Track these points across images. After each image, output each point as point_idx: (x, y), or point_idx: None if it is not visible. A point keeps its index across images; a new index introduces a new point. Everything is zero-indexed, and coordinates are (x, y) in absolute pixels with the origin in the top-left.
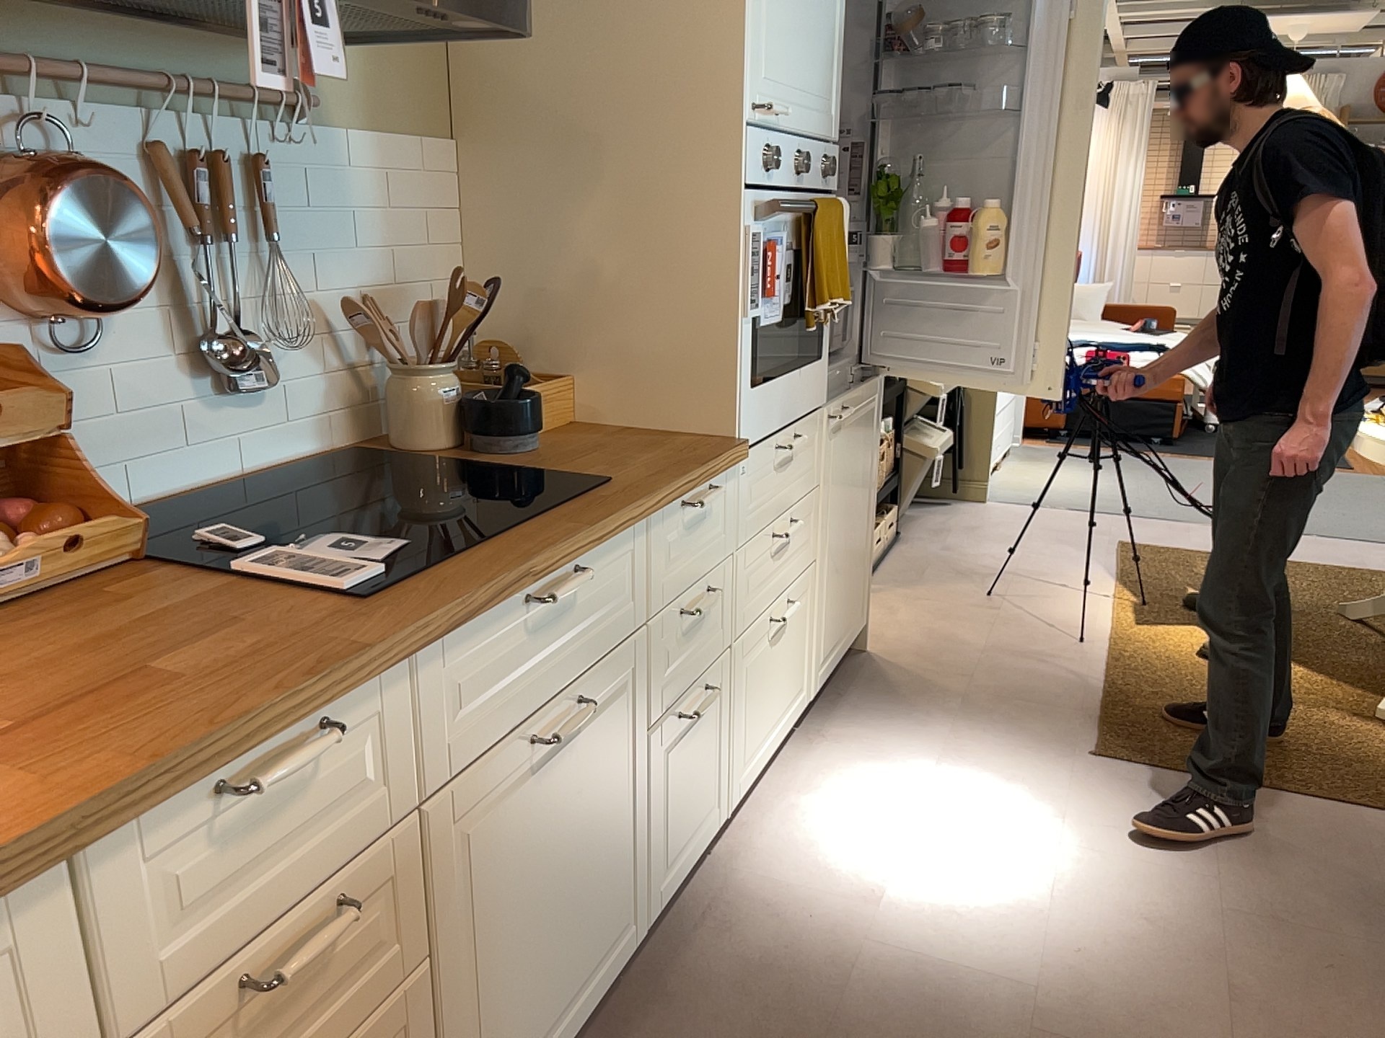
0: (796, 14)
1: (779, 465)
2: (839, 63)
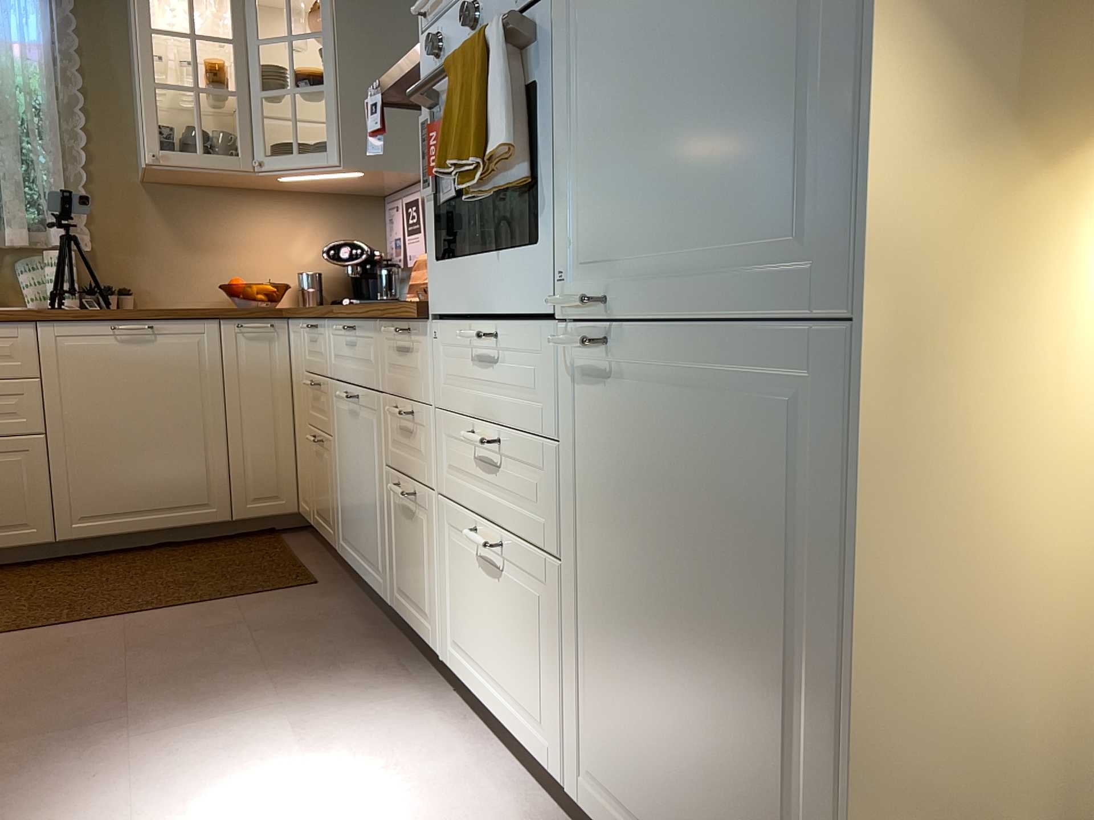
0: None
1: (479, 358)
2: None
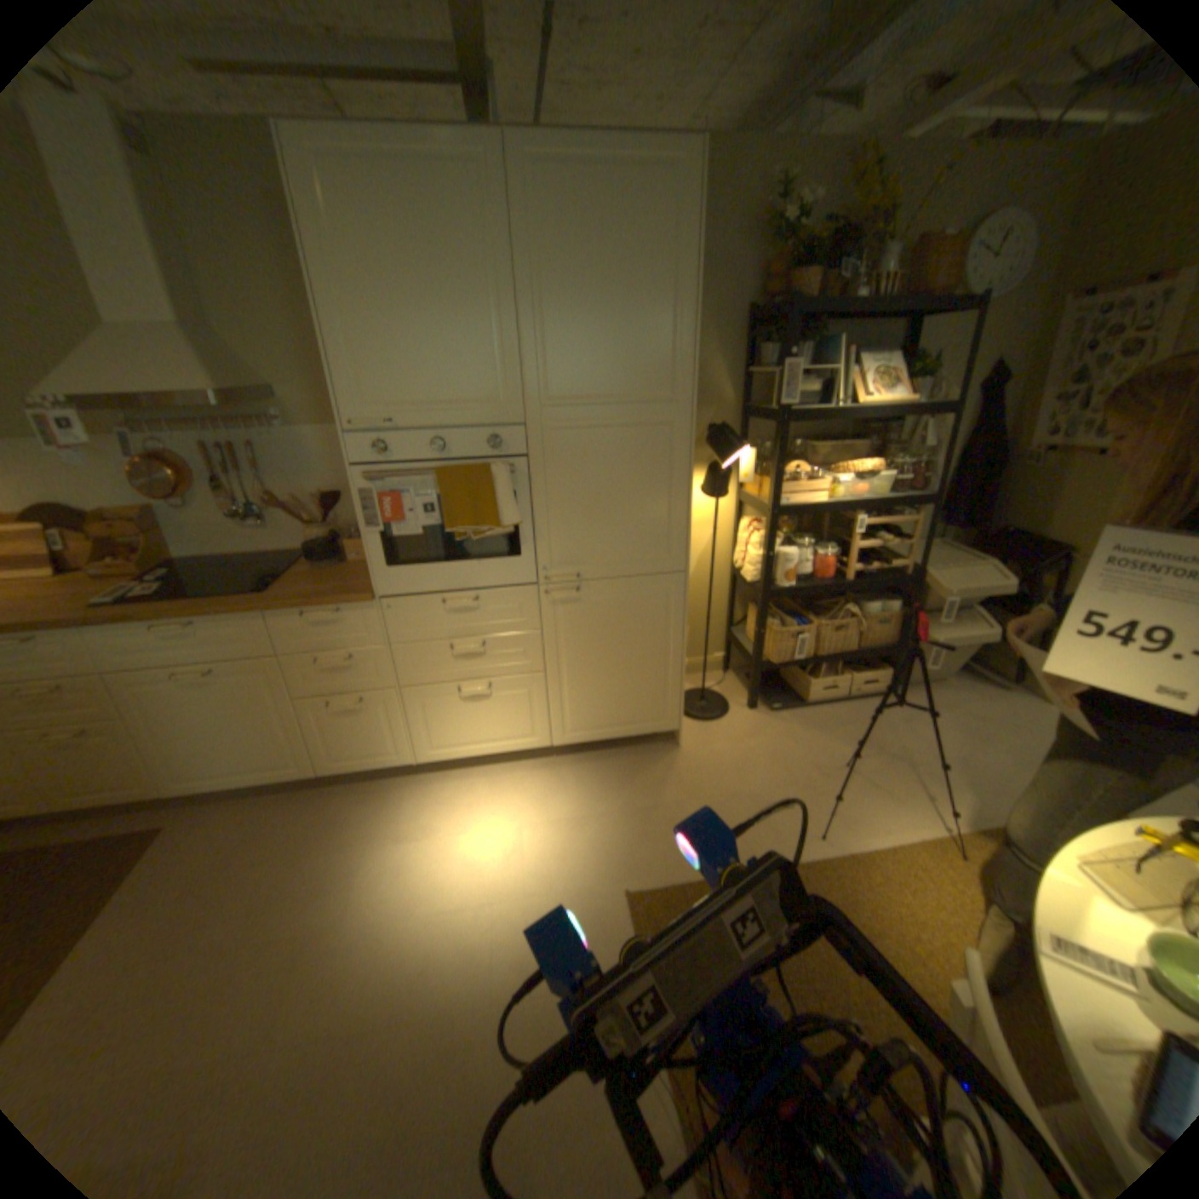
0: (408, 354)
1: (449, 611)
2: (507, 368)
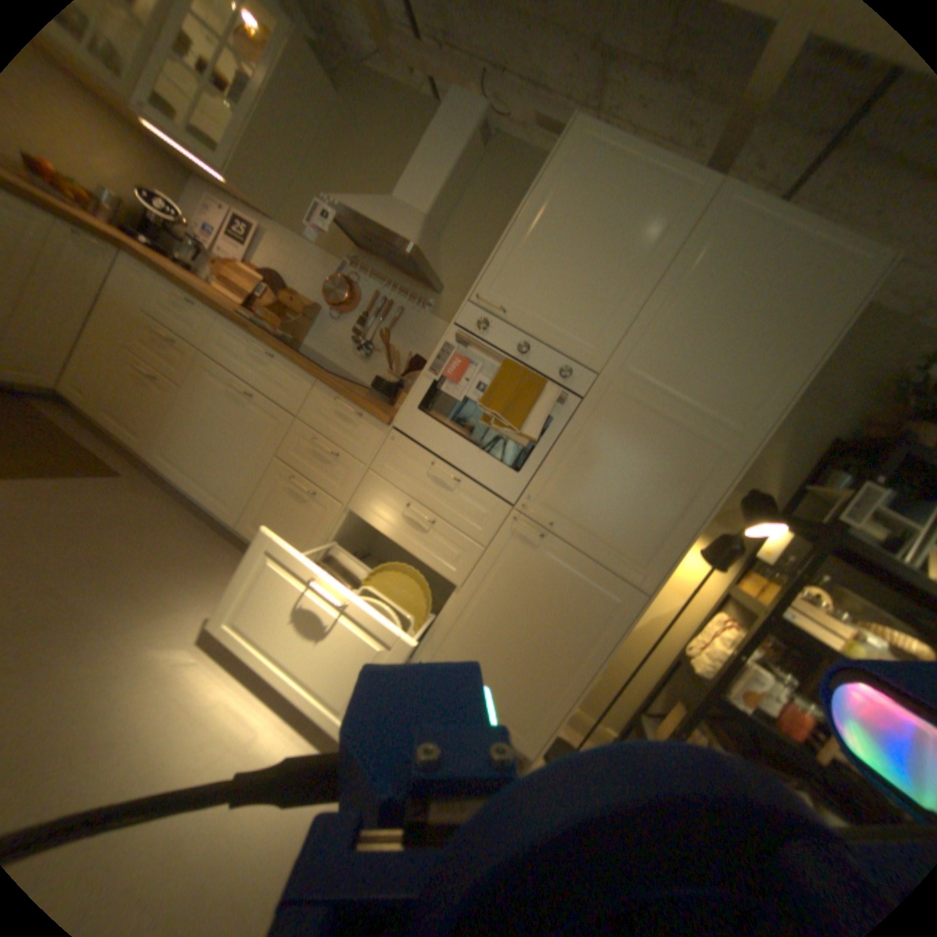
0: (552, 277)
1: (432, 476)
2: (616, 327)
